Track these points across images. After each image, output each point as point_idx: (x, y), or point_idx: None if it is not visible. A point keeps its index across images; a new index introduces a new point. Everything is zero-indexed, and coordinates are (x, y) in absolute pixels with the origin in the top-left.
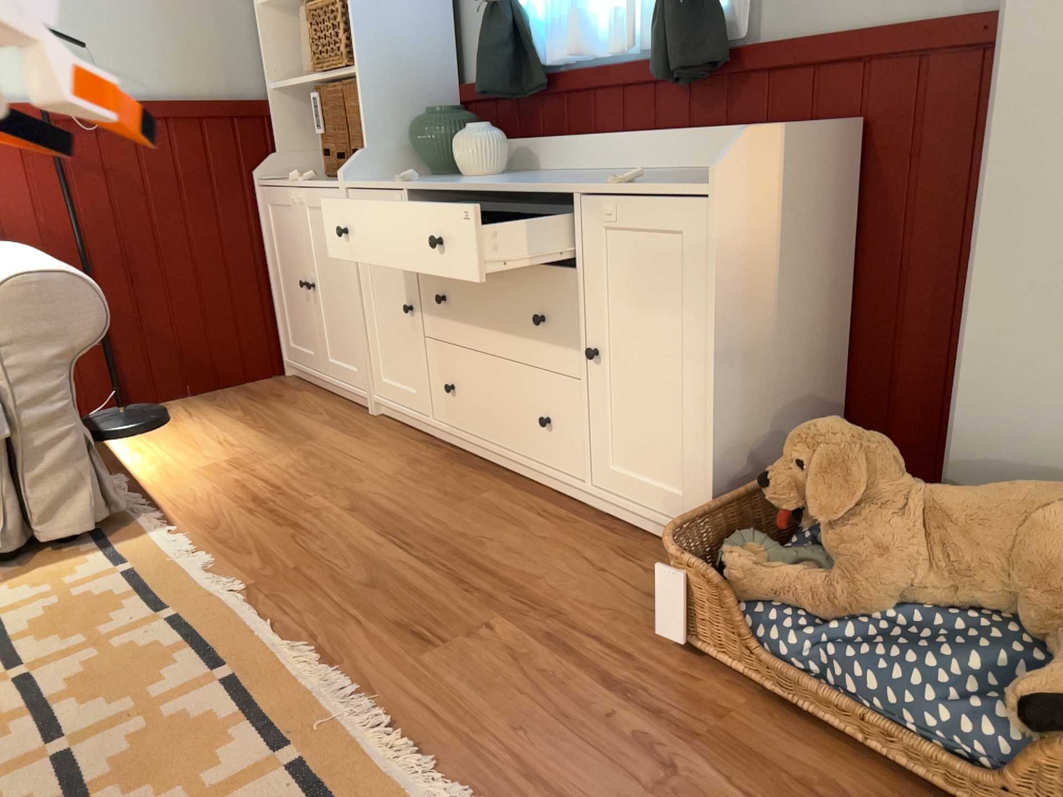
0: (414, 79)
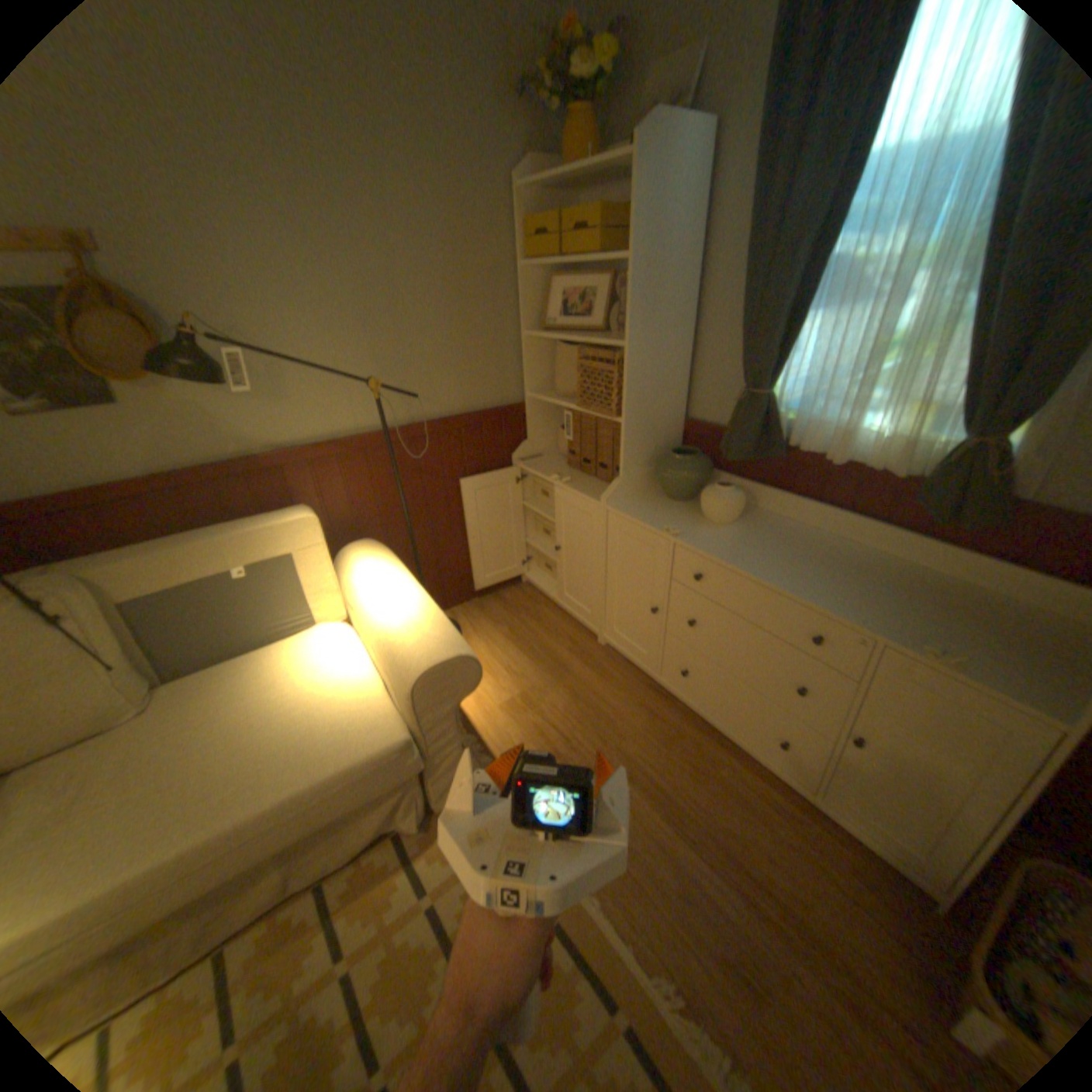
0: (659, 419)
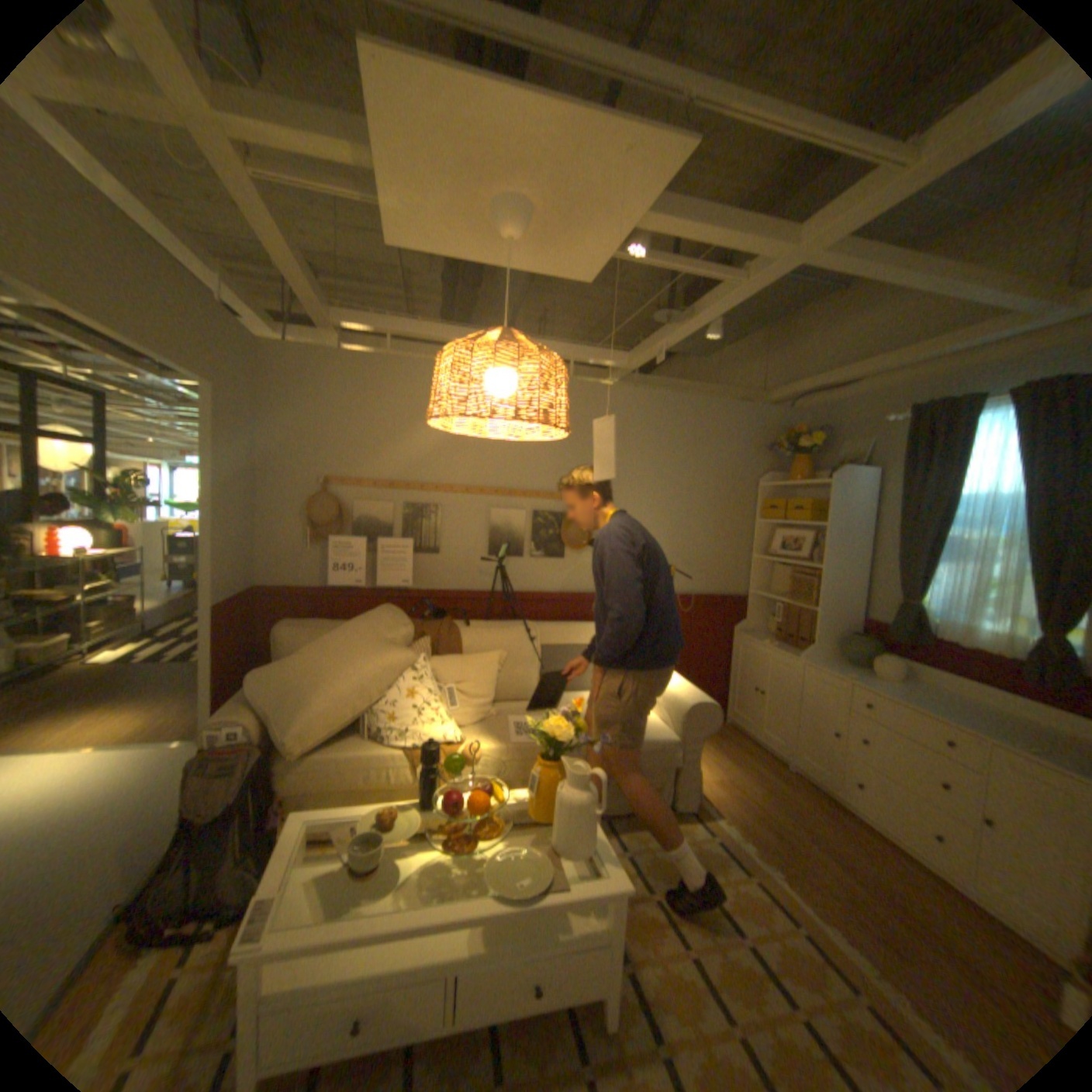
0: (845, 614)
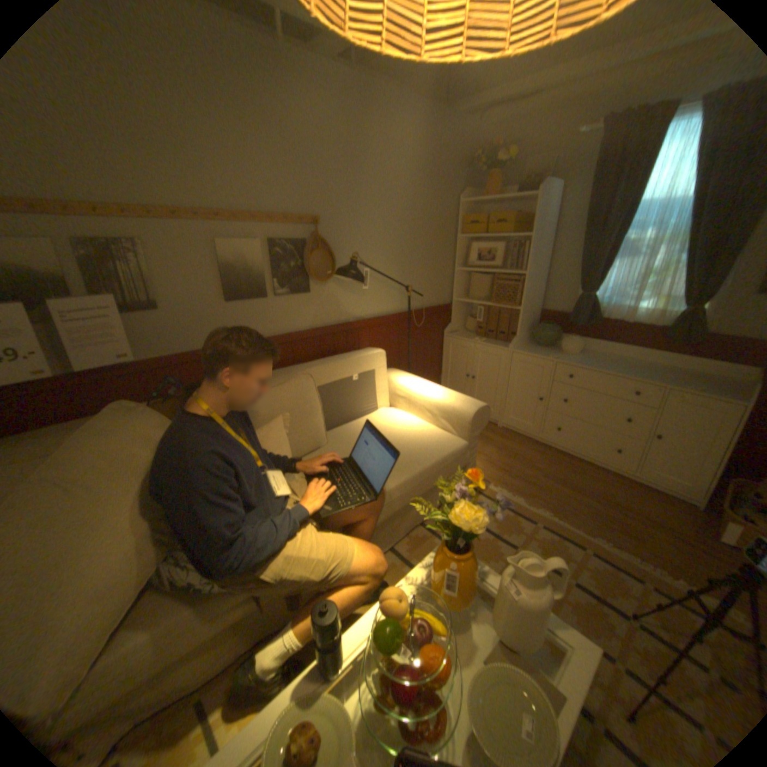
0: (533, 310)
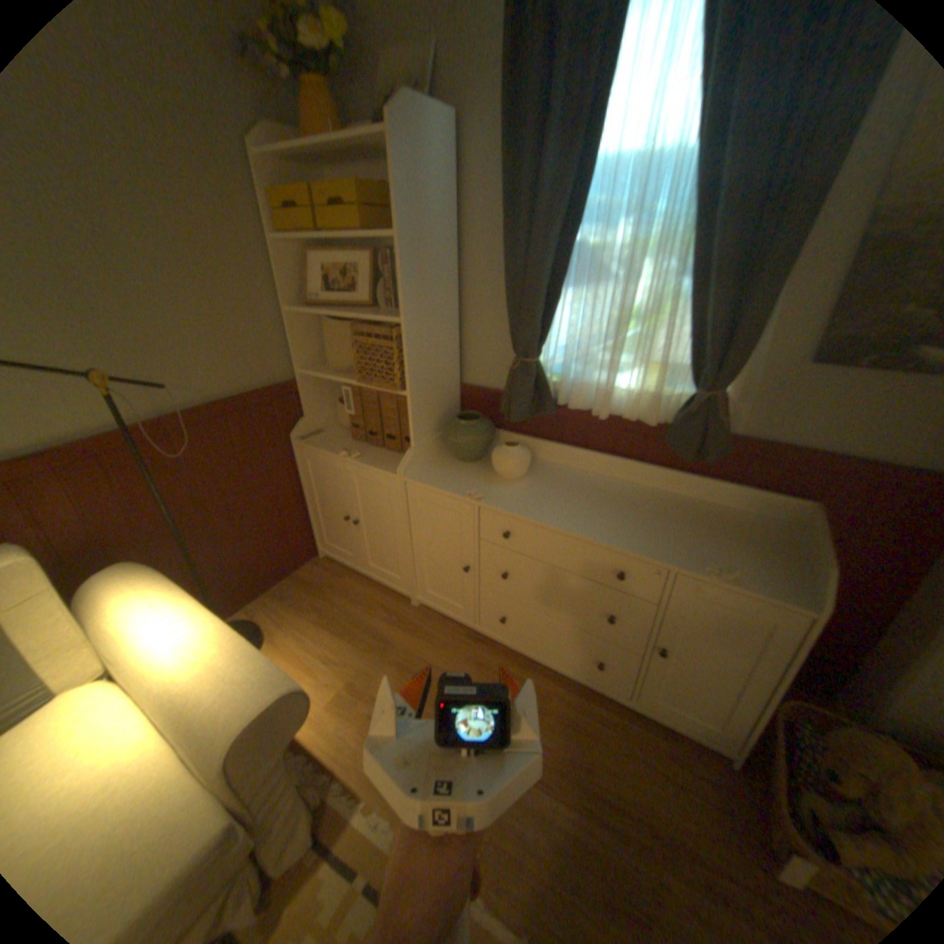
0: (441, 387)
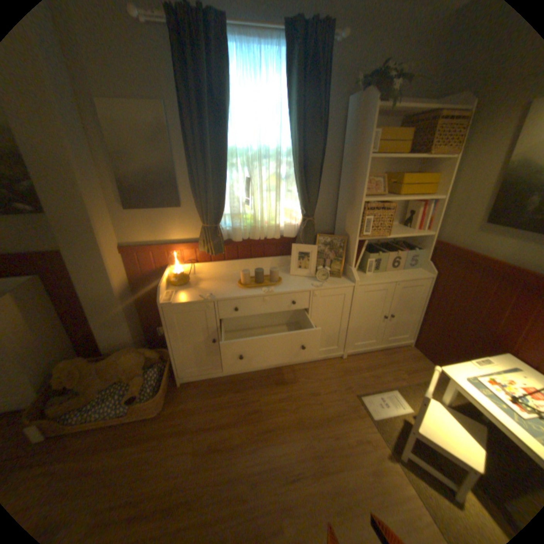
0: None
